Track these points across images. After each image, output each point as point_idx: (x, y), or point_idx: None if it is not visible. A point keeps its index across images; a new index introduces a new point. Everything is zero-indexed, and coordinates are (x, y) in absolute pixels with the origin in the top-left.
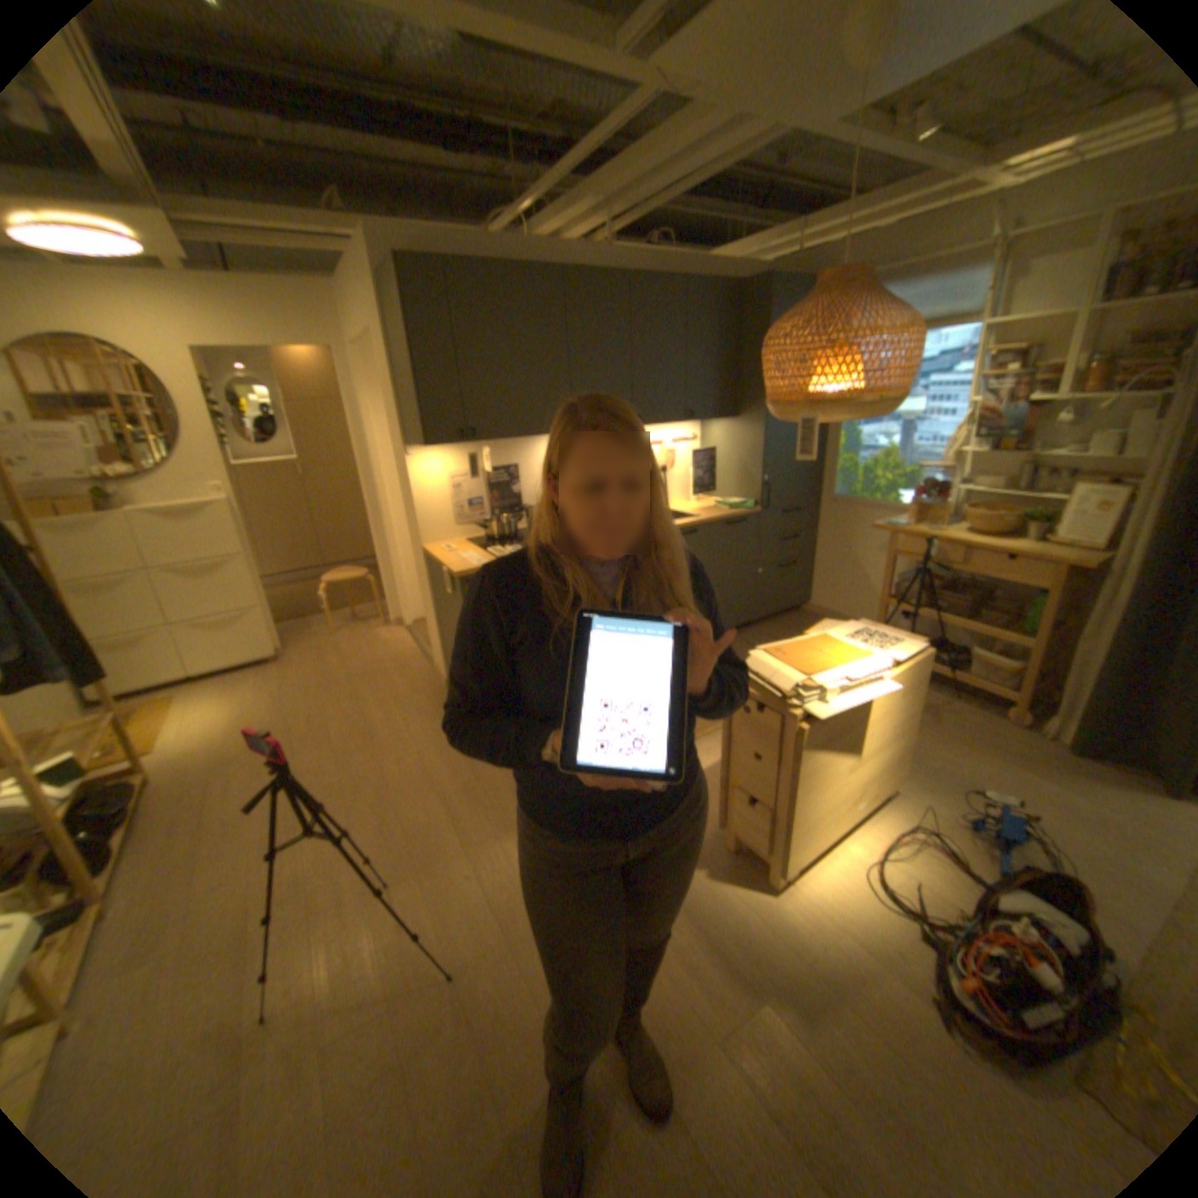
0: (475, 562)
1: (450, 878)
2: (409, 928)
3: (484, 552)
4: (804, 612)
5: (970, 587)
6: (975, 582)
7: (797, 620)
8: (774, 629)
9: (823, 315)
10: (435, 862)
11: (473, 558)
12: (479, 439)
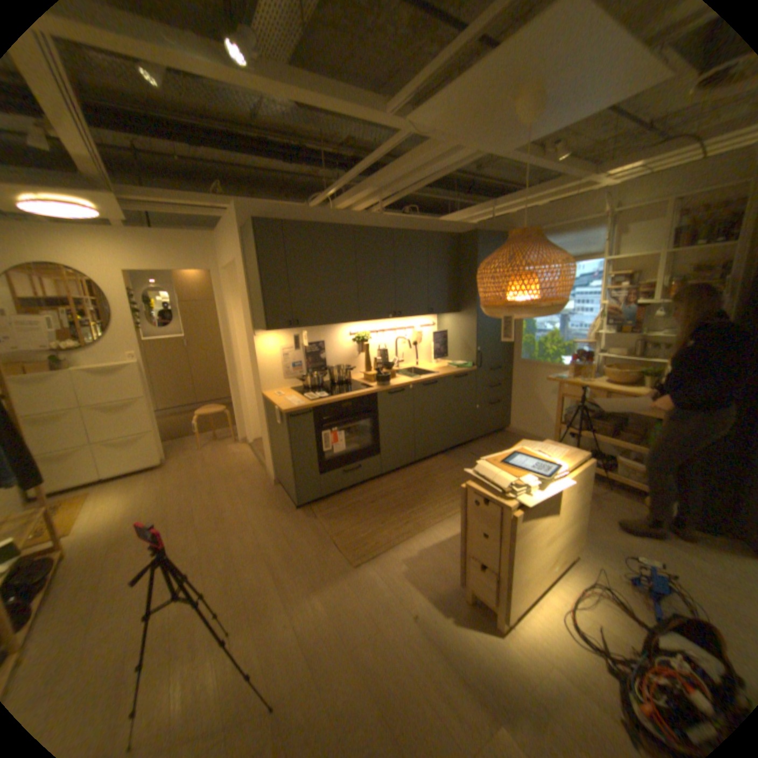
0: (297, 403)
1: (274, 627)
2: (244, 667)
3: (303, 396)
4: (507, 432)
5: (612, 417)
6: (615, 414)
7: (503, 438)
8: (488, 443)
9: (514, 255)
10: (264, 615)
11: (295, 400)
12: (301, 326)
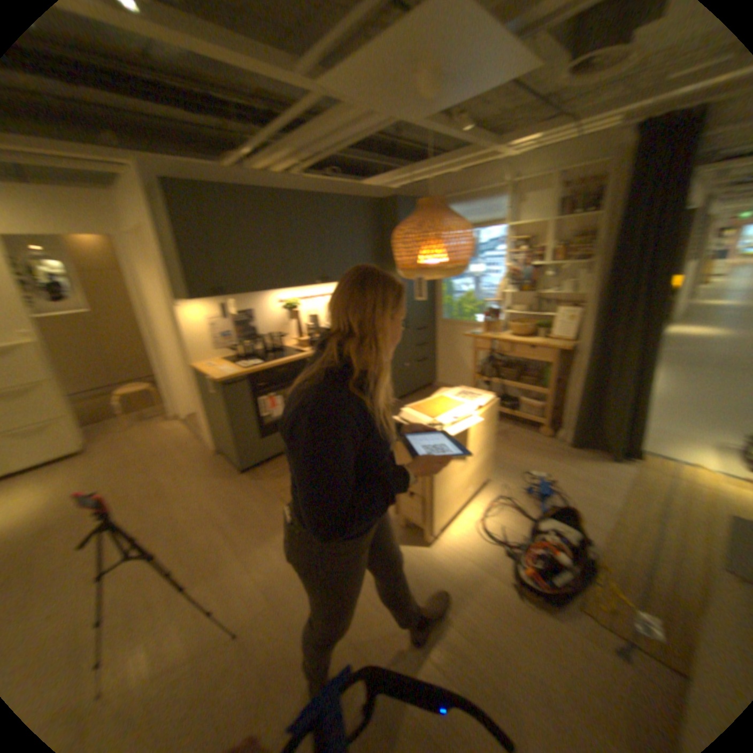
0: (232, 372)
1: (231, 575)
2: (205, 611)
3: (237, 365)
4: (435, 387)
5: (517, 365)
6: (519, 362)
7: (431, 392)
8: (419, 398)
9: (423, 223)
10: (219, 567)
11: (230, 369)
12: (229, 295)
